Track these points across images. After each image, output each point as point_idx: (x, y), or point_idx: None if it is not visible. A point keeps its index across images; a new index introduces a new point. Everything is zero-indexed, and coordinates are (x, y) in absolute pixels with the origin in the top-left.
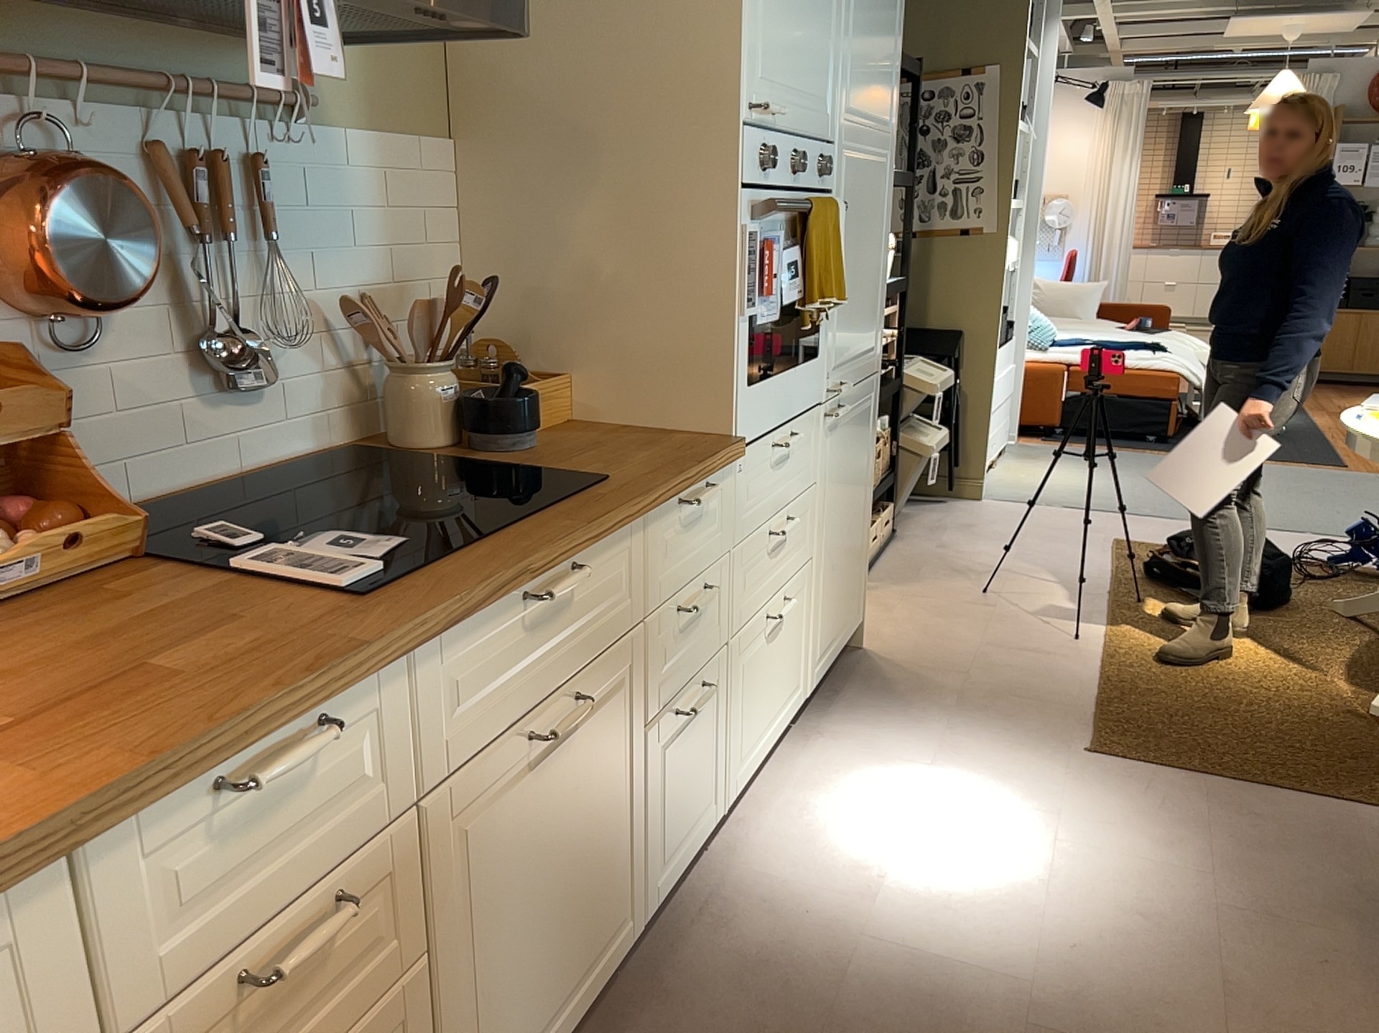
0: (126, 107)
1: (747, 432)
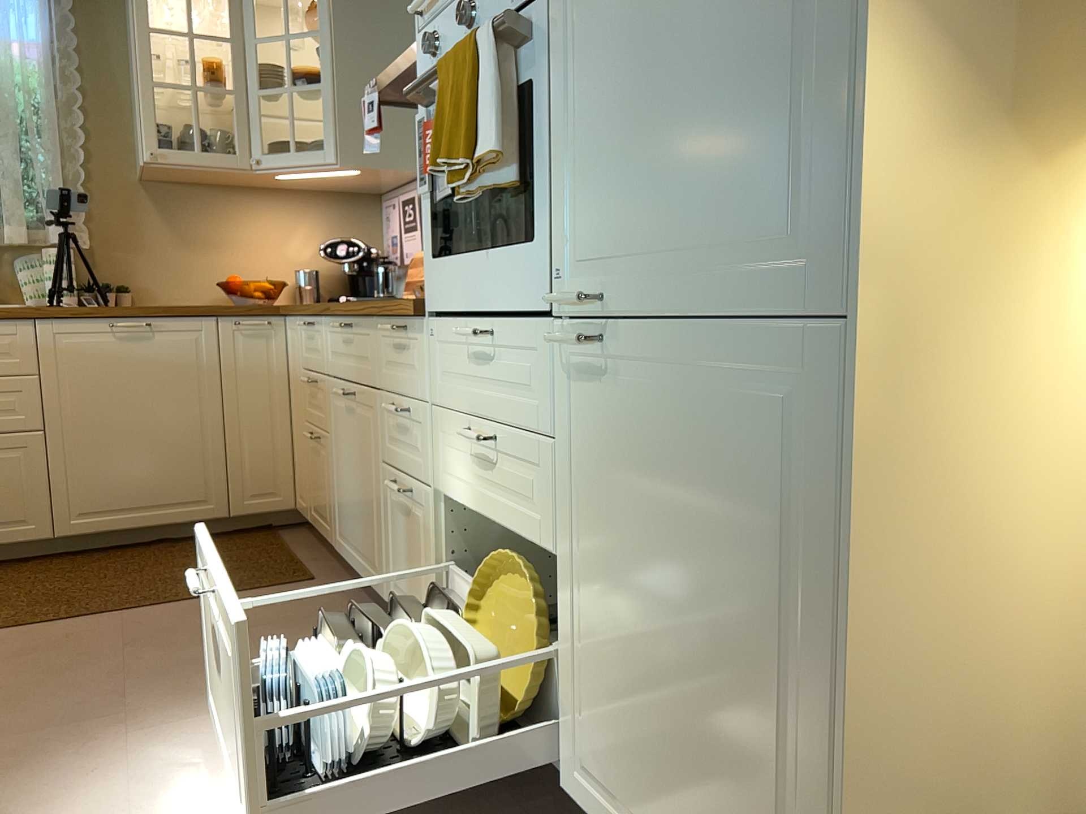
0: None
1: (435, 302)
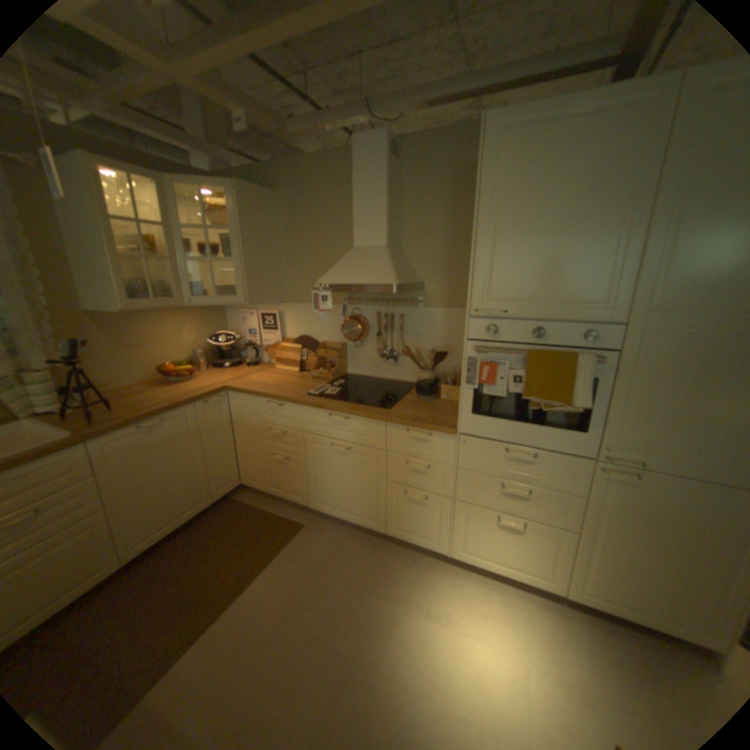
0: (374, 306)
1: (469, 431)
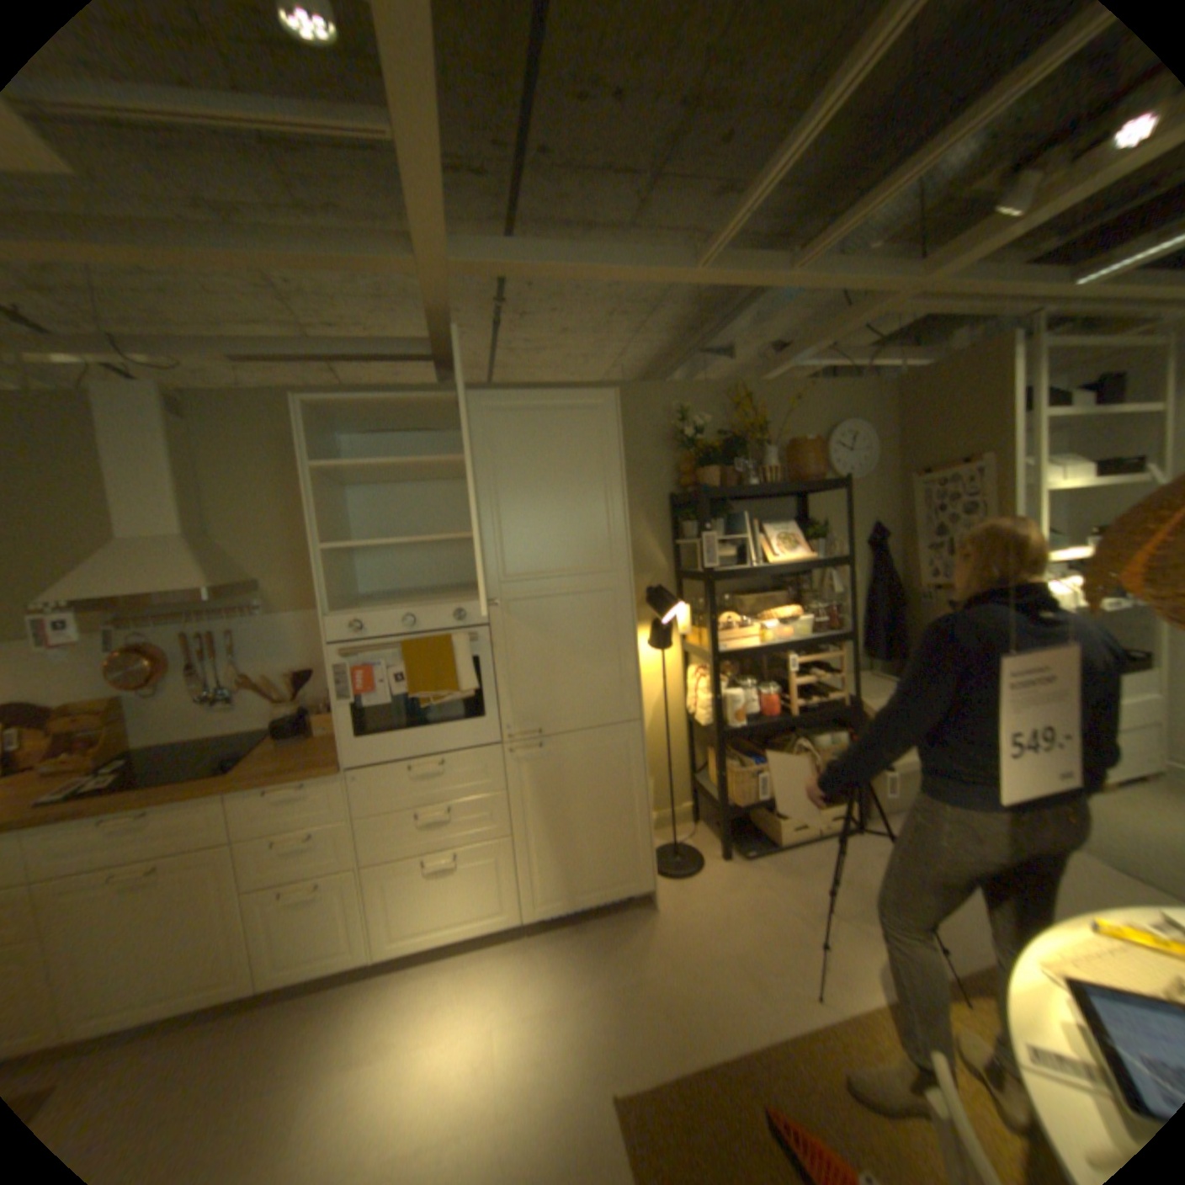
0: (173, 625)
1: (355, 762)
